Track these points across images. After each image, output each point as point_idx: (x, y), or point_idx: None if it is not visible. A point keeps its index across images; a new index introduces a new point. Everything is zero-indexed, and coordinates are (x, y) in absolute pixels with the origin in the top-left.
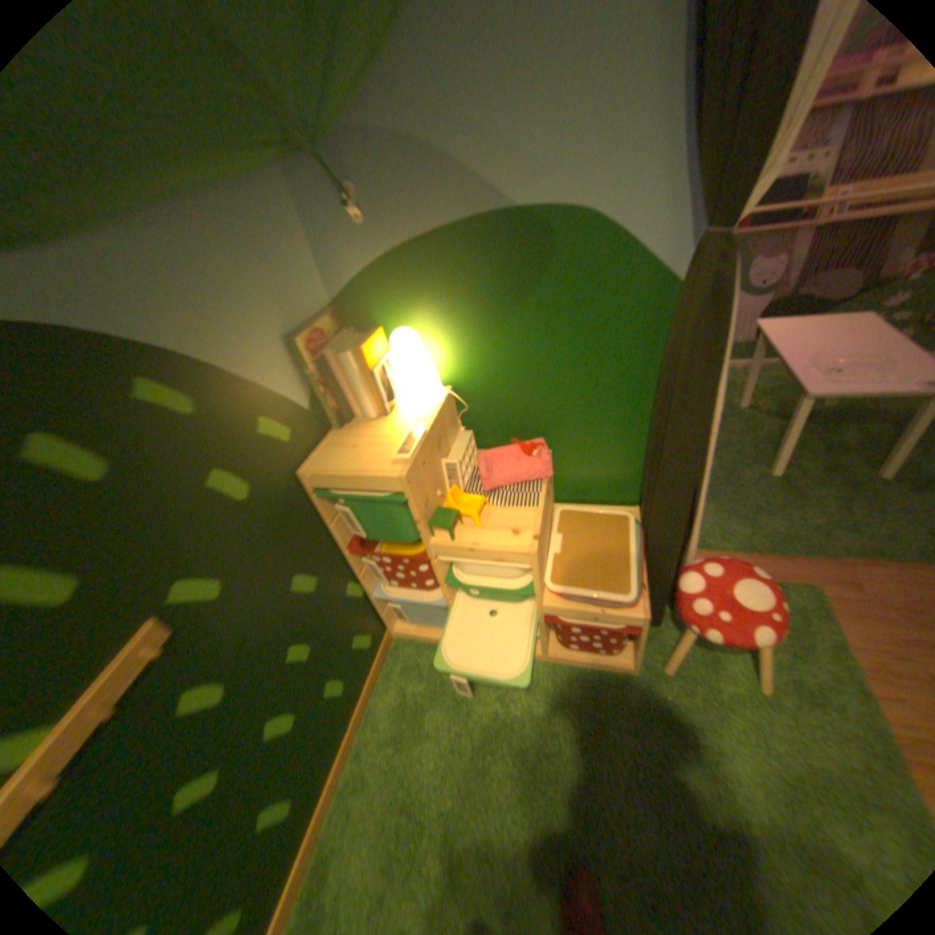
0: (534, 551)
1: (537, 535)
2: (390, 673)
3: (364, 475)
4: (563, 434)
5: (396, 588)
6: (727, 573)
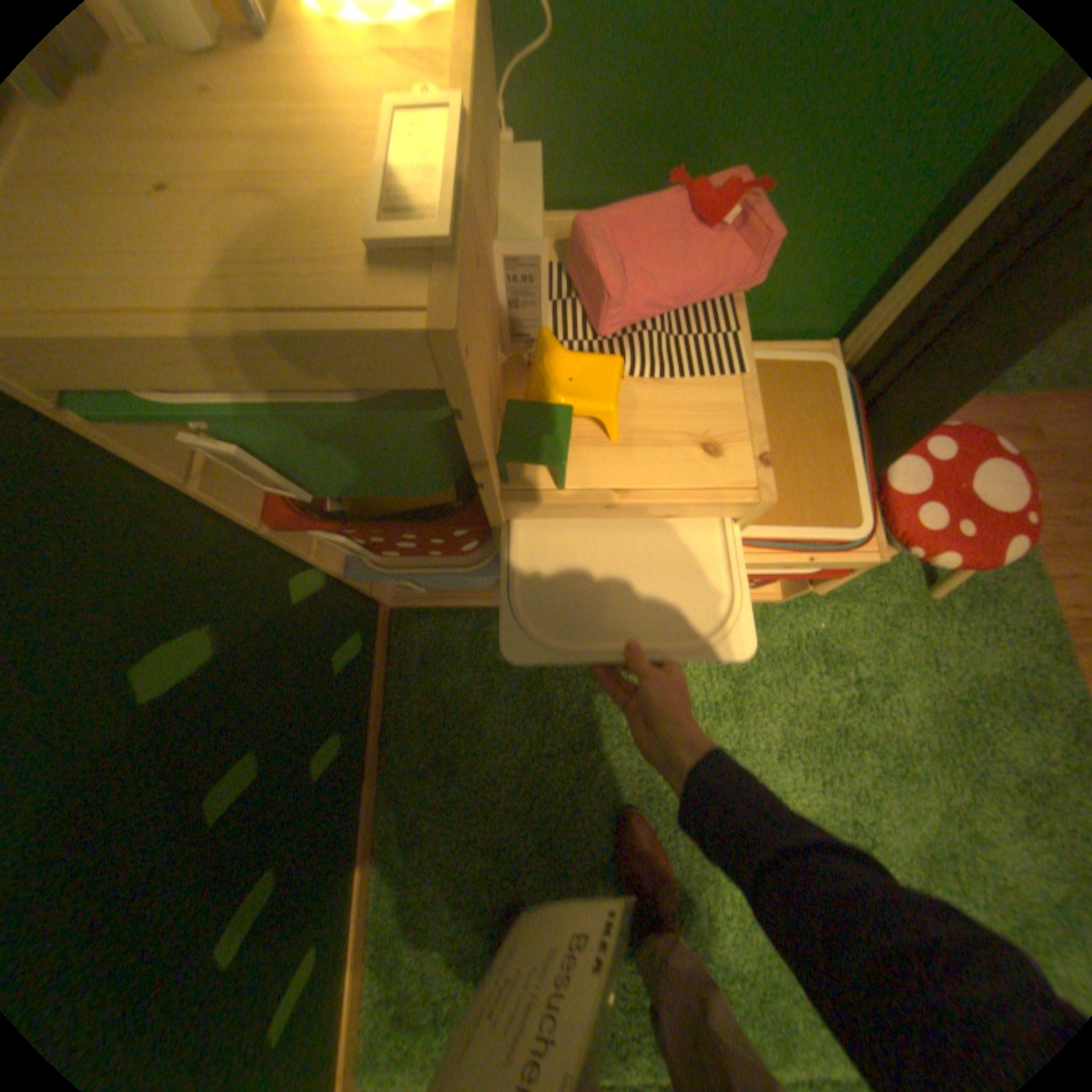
0: (767, 496)
1: (763, 451)
2: (406, 668)
3: (263, 329)
4: (776, 157)
5: (398, 564)
6: (956, 450)
